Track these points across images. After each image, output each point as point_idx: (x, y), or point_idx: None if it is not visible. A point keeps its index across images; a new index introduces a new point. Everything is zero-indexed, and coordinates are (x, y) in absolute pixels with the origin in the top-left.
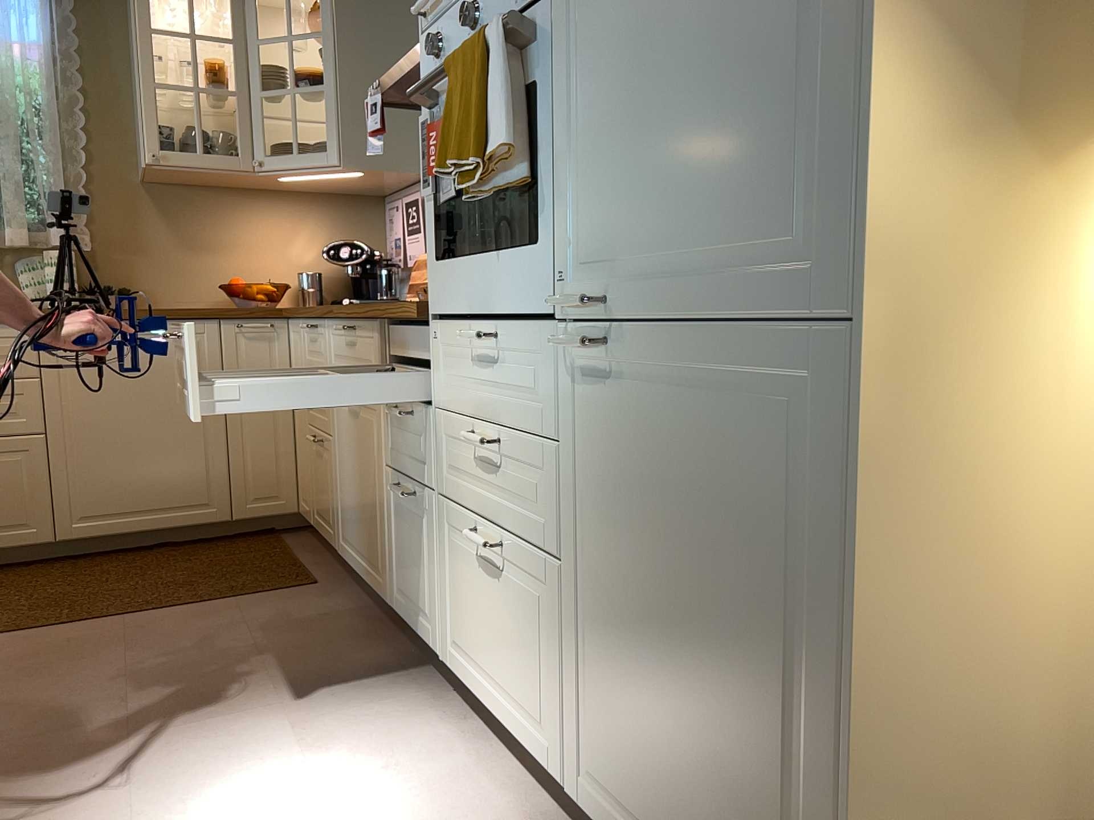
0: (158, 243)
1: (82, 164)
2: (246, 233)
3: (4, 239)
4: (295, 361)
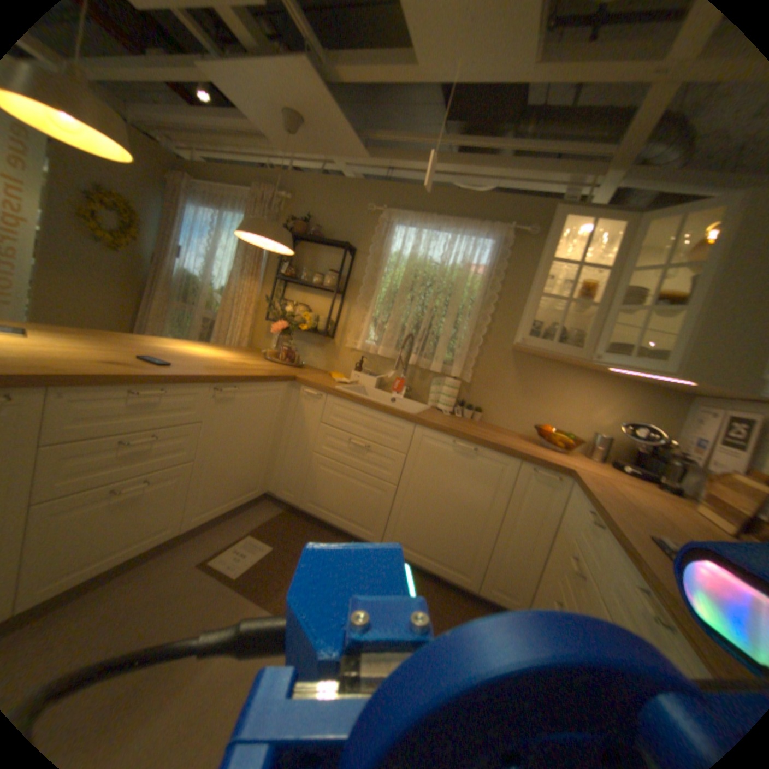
0: (507, 387)
1: (482, 335)
2: (567, 396)
3: (431, 365)
4: (569, 519)
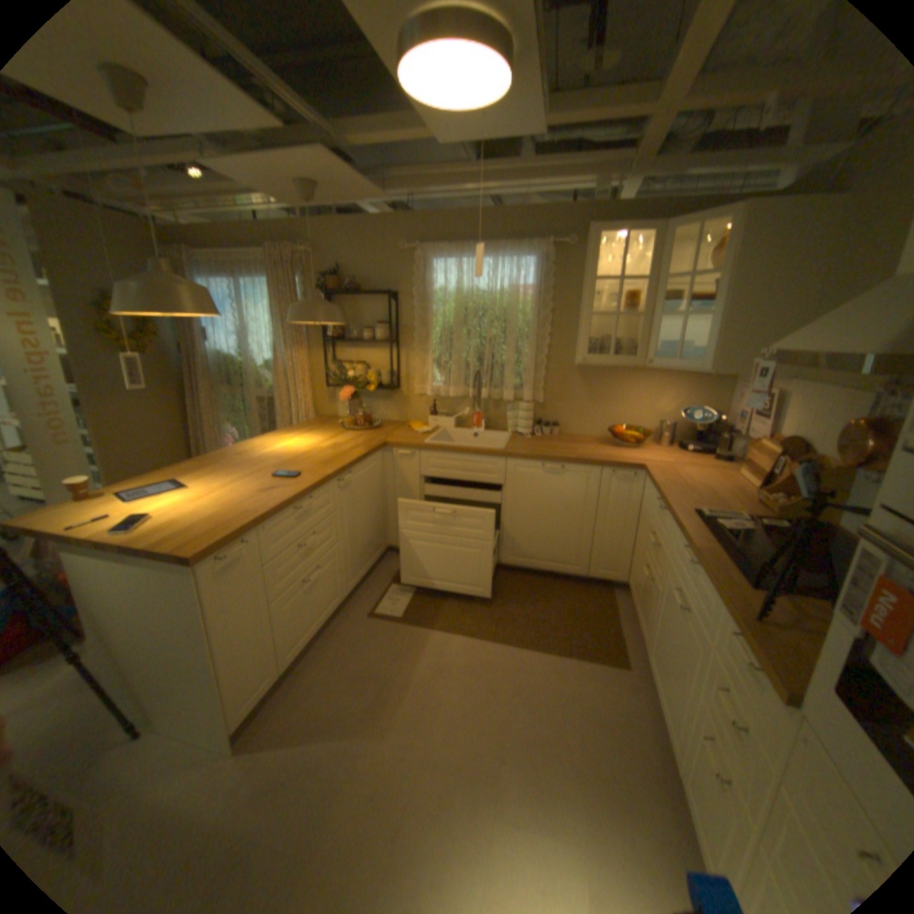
0: (577, 398)
1: (544, 356)
2: (631, 394)
3: (502, 394)
4: (646, 505)
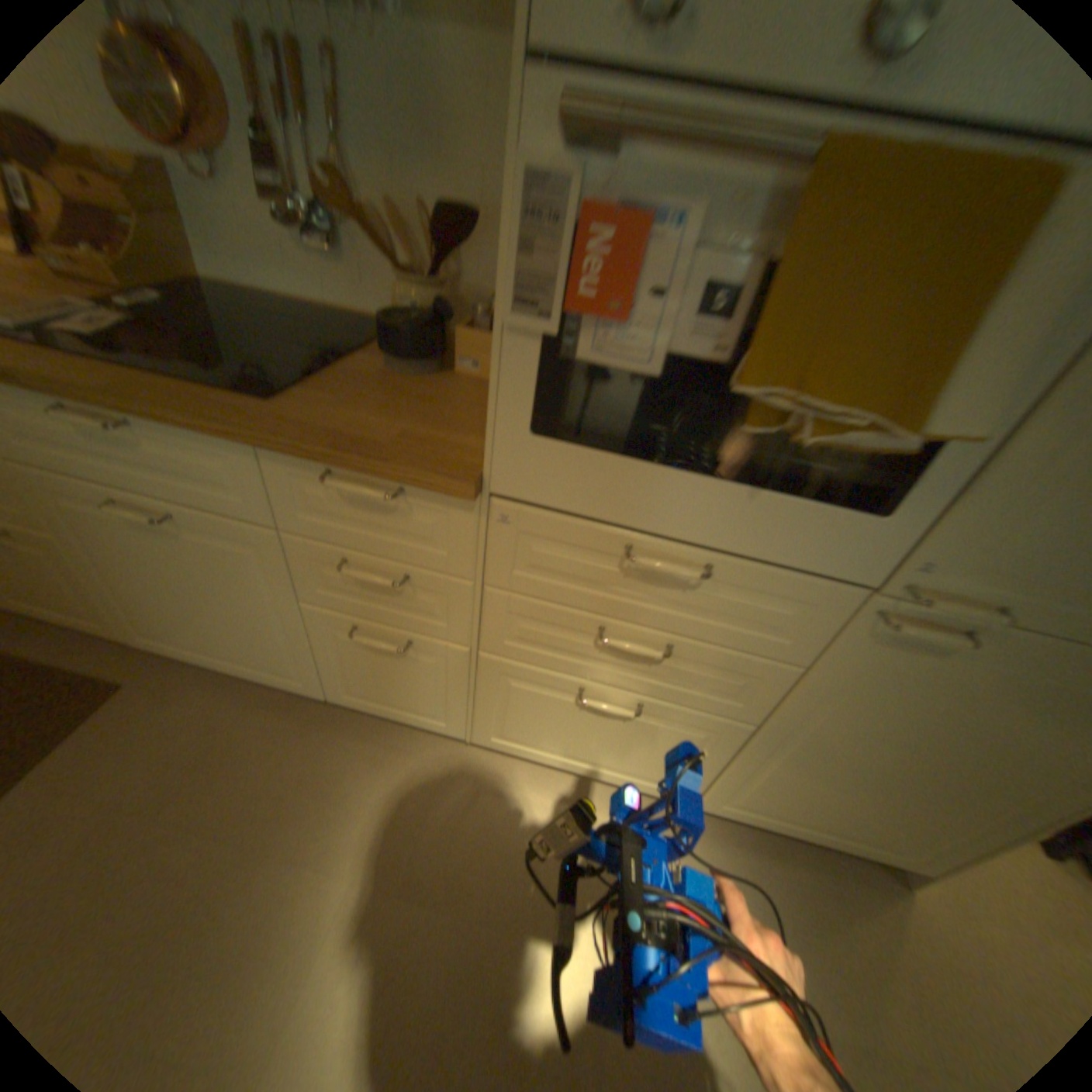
0: None
1: None
2: None
3: None
4: None
